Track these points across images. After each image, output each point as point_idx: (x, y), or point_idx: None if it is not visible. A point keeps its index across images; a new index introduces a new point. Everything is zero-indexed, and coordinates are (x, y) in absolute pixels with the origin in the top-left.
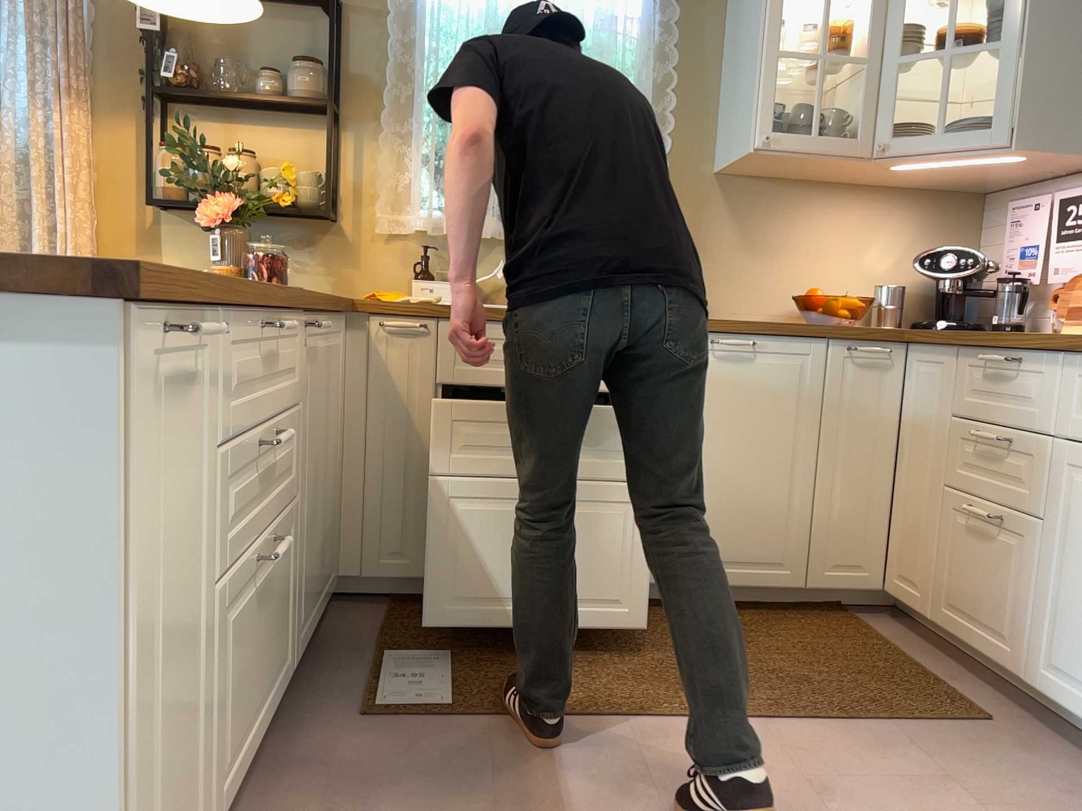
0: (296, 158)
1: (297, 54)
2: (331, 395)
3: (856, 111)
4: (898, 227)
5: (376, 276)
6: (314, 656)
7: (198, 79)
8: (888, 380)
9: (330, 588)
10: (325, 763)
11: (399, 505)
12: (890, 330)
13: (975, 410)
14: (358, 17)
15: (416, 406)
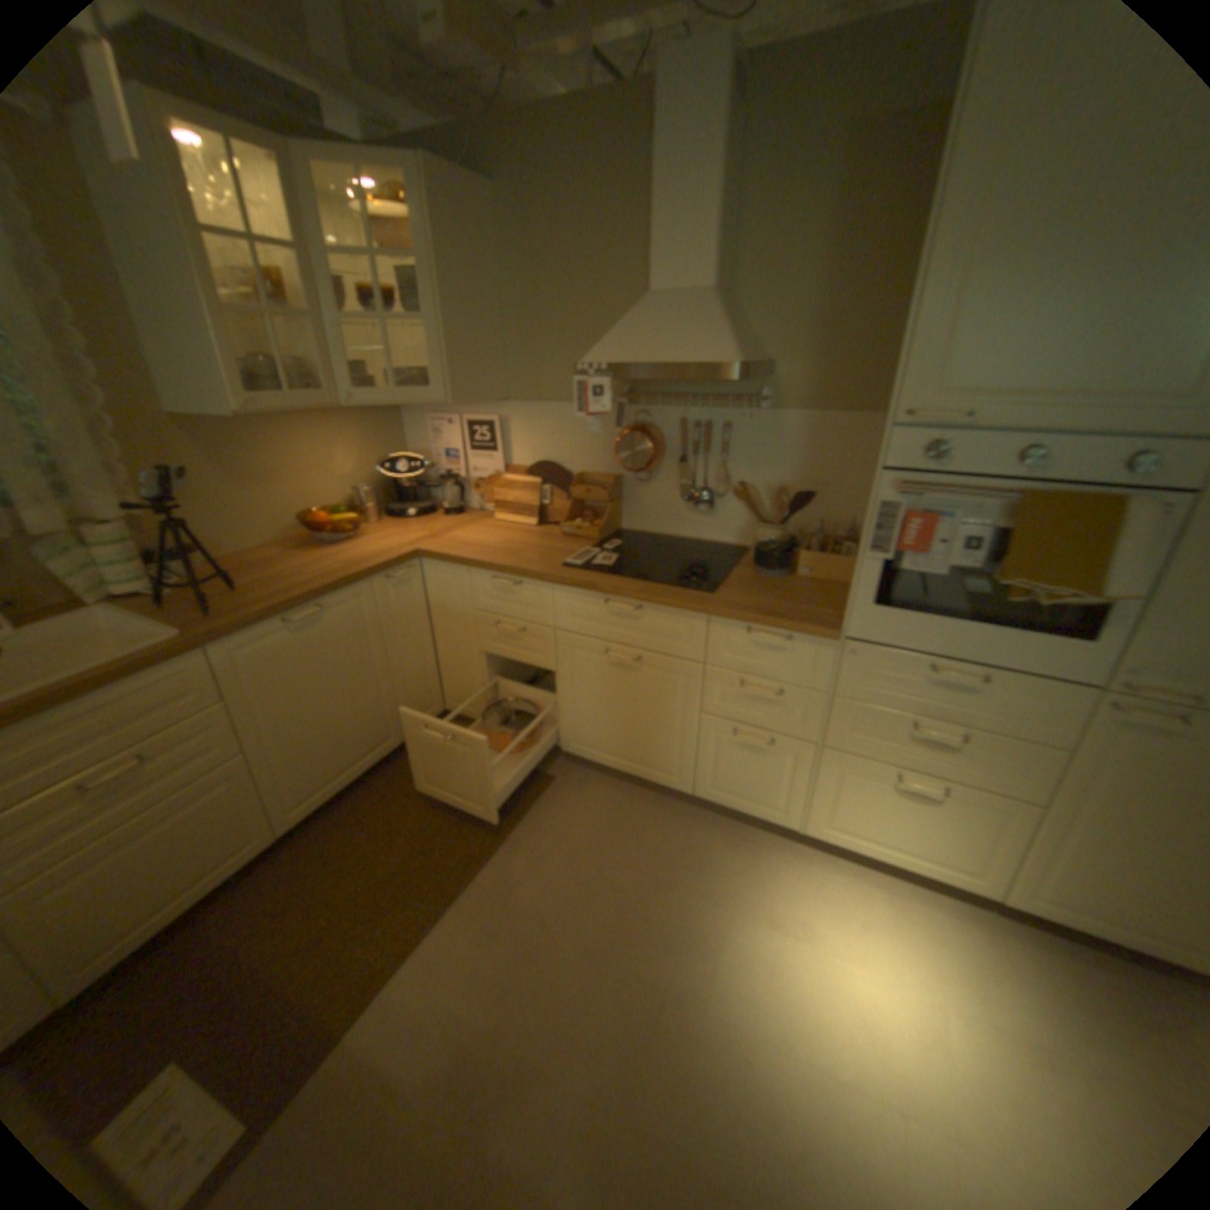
0: None
1: None
2: None
3: (302, 355)
4: (346, 436)
5: None
6: None
7: None
8: (412, 587)
9: None
10: None
11: None
12: (405, 554)
13: (489, 608)
14: None
15: None
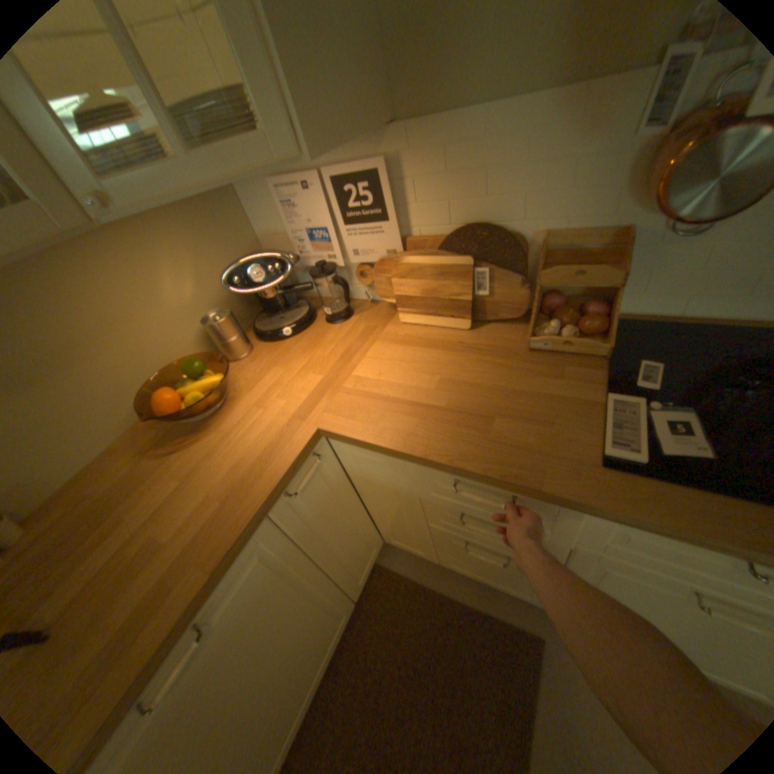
0: None
1: None
2: None
3: None
4: (167, 242)
5: None
6: None
7: None
8: (325, 469)
9: None
10: None
11: None
12: (305, 441)
13: (449, 497)
14: None
15: None
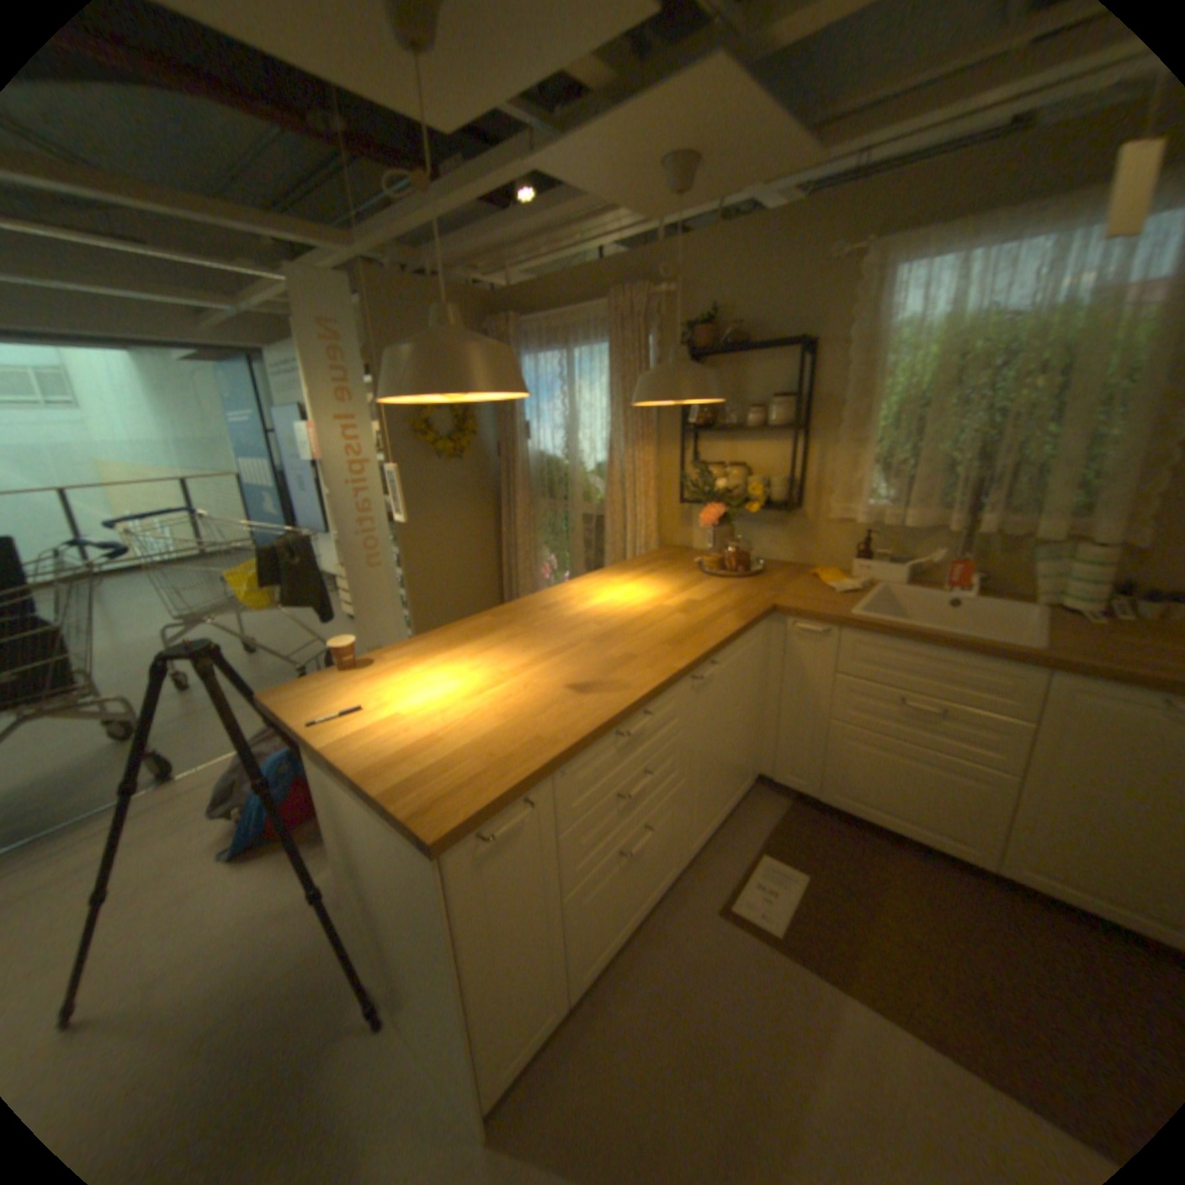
0: (774, 462)
1: (780, 383)
2: (745, 682)
3: None
4: None
5: (828, 548)
6: (723, 837)
7: (710, 417)
8: None
9: (744, 792)
10: (683, 948)
11: (803, 746)
12: None
13: None
14: (828, 345)
15: (820, 685)
